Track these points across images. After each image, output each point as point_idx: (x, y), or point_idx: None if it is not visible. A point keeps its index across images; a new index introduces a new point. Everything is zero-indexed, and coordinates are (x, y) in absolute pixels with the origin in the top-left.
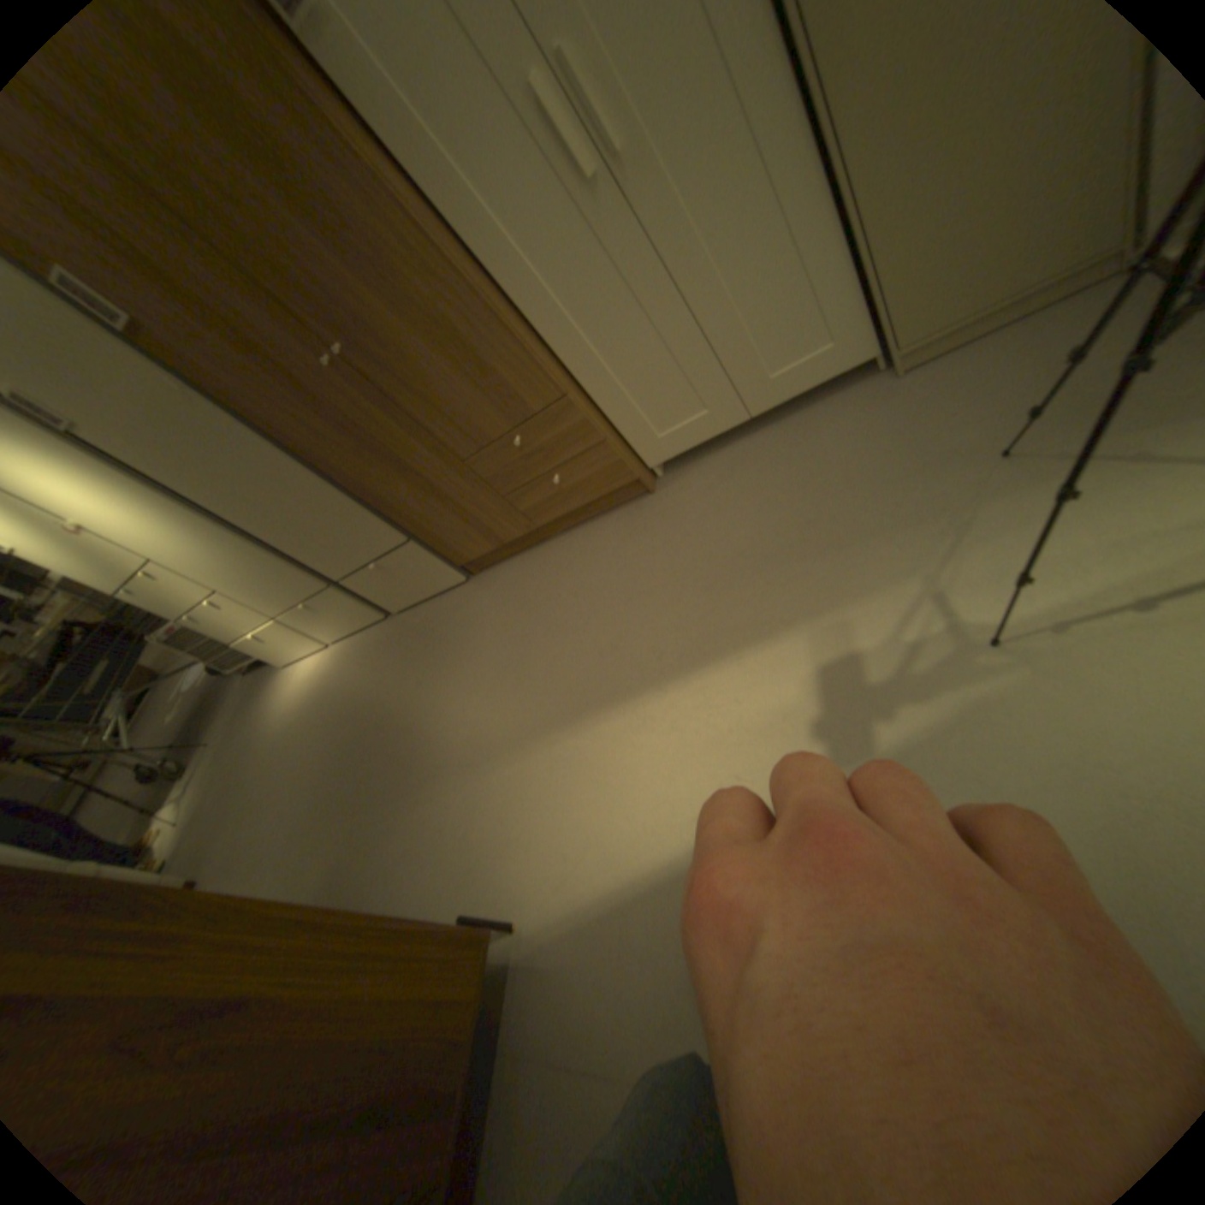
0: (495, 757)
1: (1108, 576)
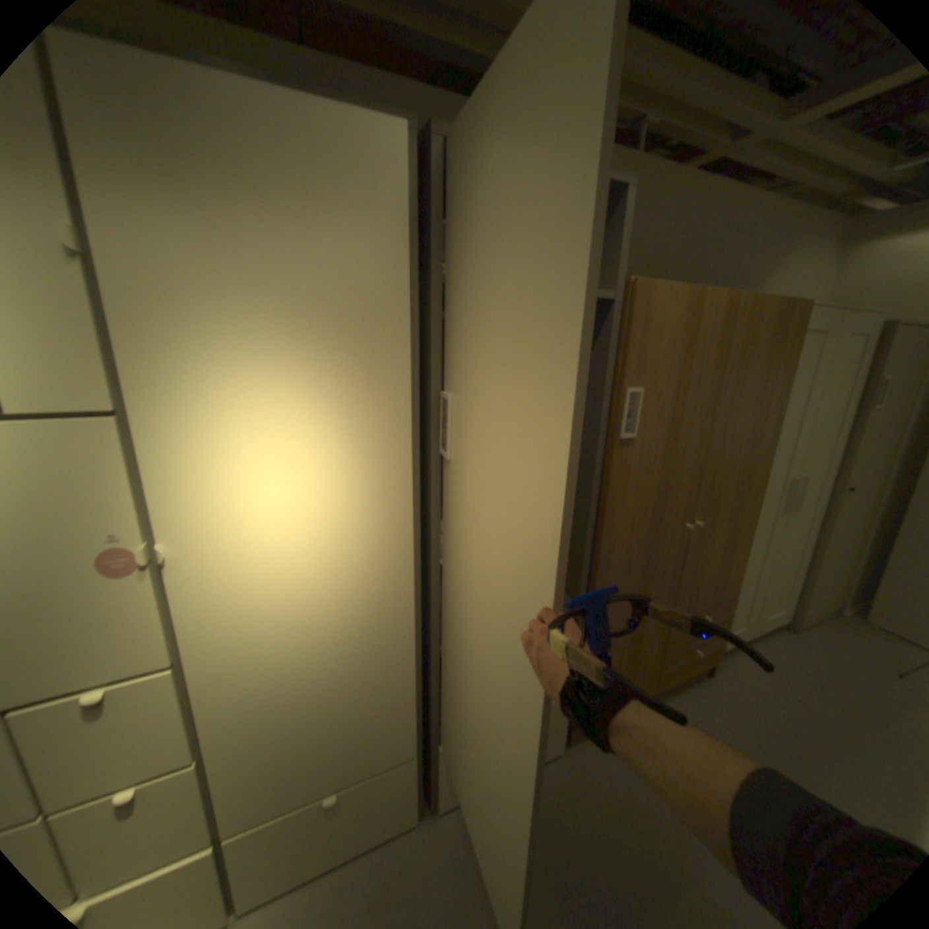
0: None
1: None
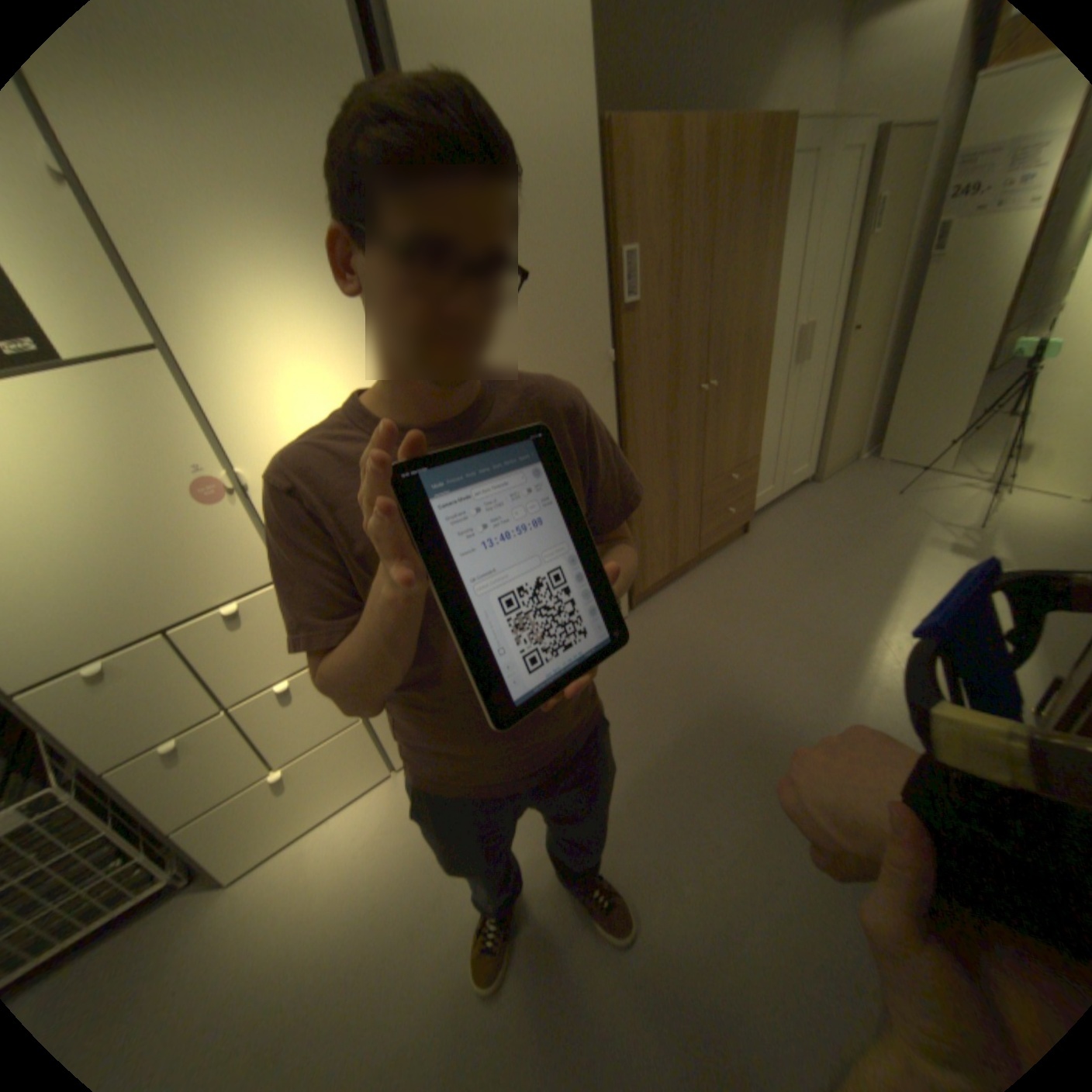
0: (864, 671)
1: (977, 511)
